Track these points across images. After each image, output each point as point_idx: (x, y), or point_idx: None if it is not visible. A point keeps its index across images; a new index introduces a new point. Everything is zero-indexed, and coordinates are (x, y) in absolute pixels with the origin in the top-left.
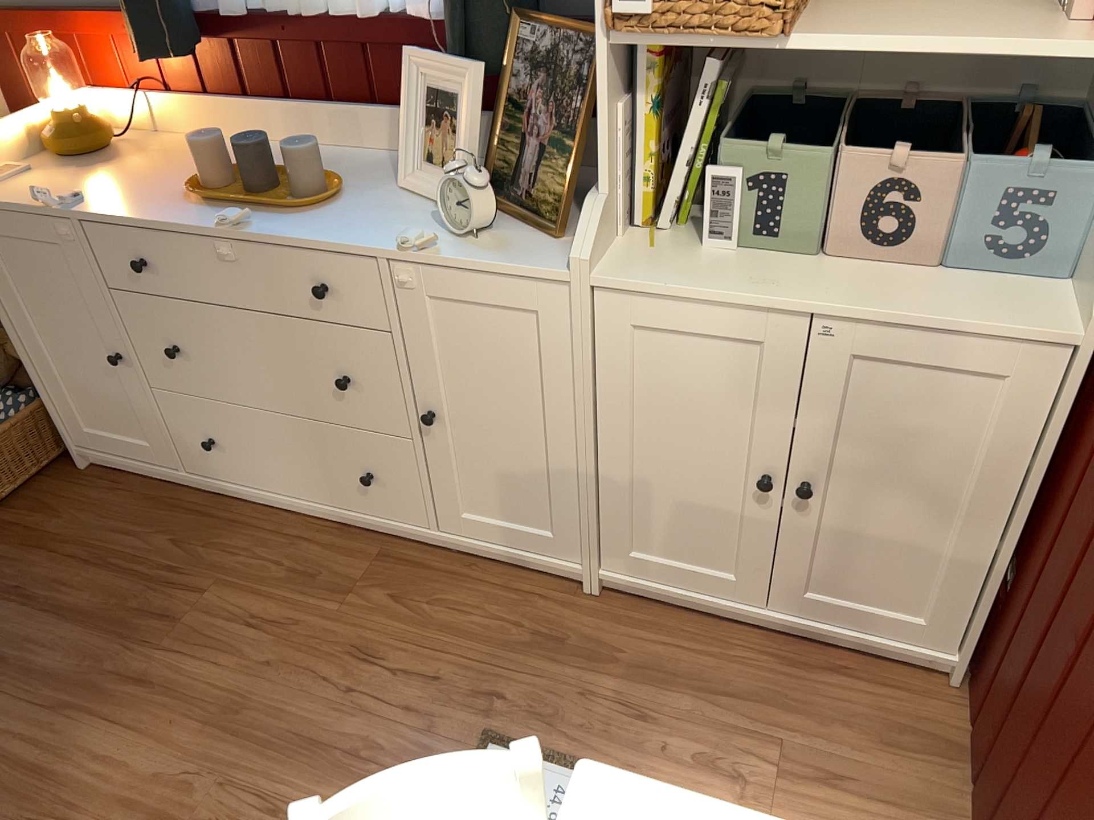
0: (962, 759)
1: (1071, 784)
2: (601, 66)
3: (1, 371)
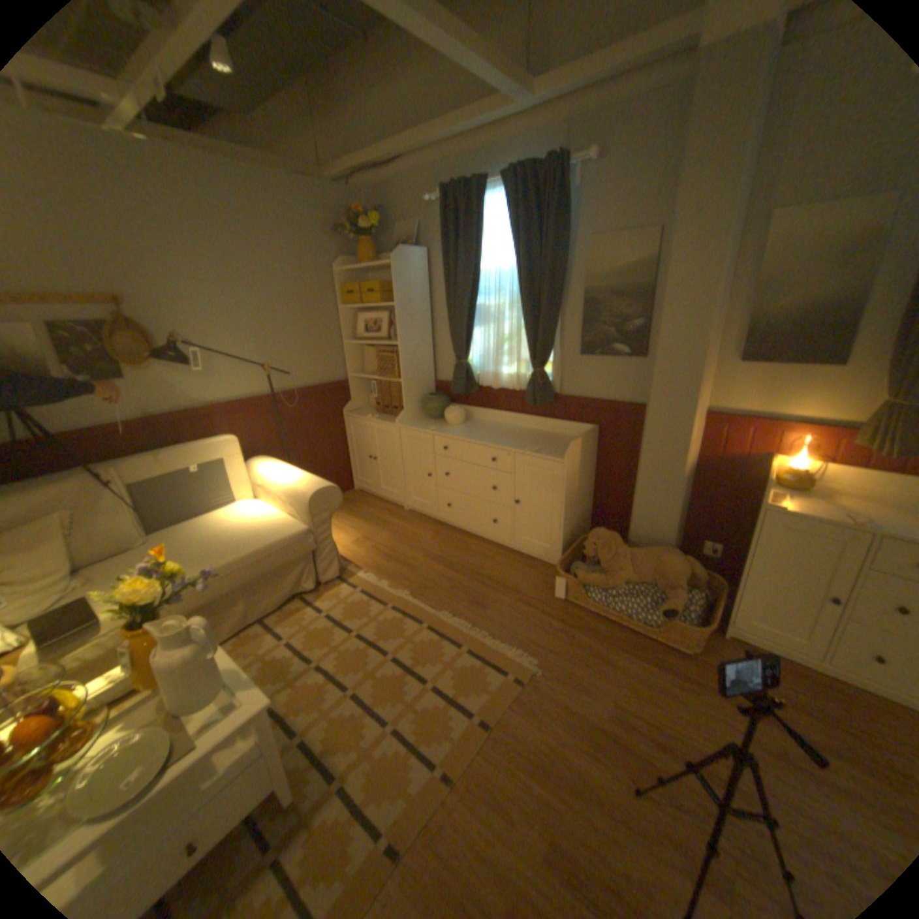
0: None
1: None
2: None
3: (687, 577)
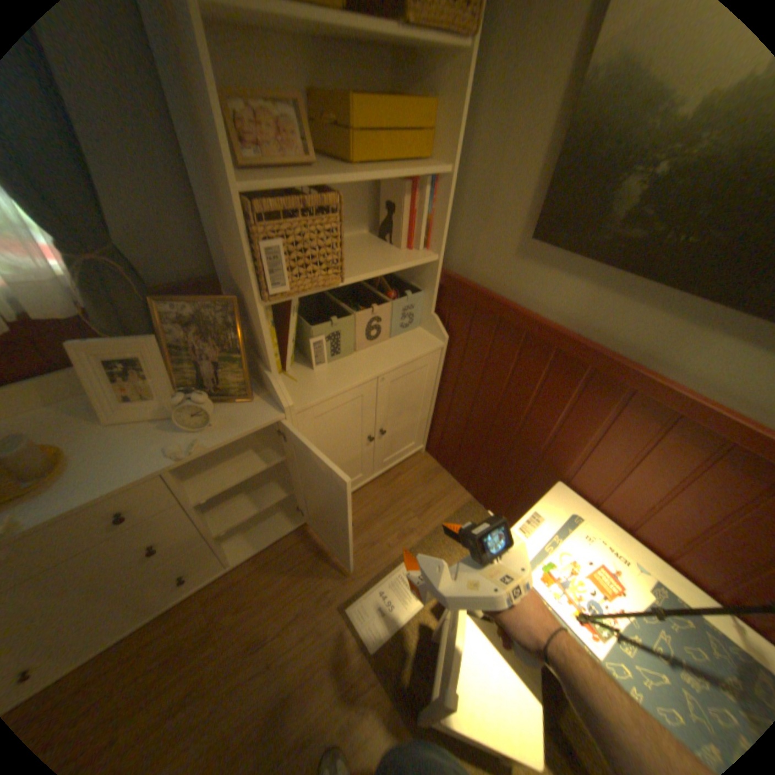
0: (445, 471)
1: (517, 459)
2: (258, 315)
3: None
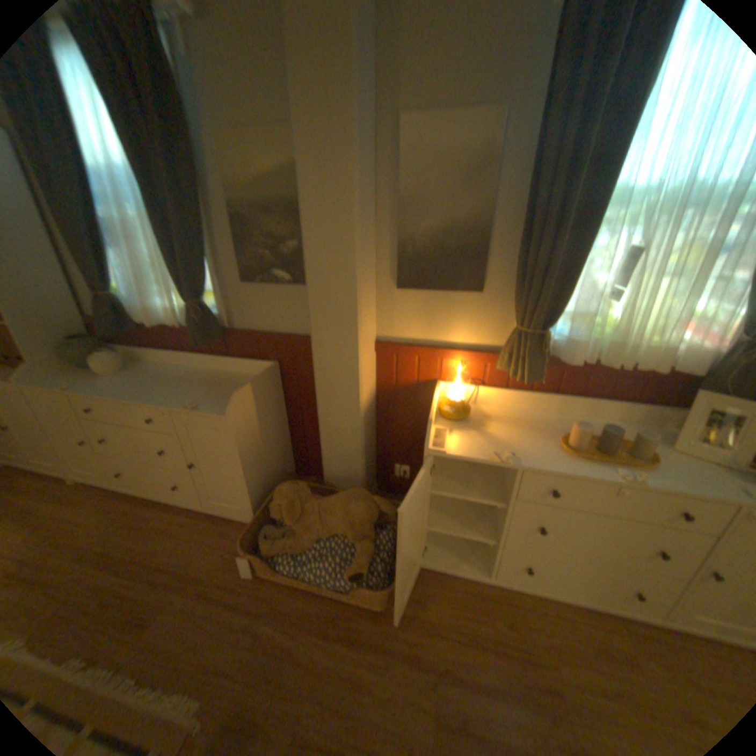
0: None
1: None
2: None
3: (375, 521)
